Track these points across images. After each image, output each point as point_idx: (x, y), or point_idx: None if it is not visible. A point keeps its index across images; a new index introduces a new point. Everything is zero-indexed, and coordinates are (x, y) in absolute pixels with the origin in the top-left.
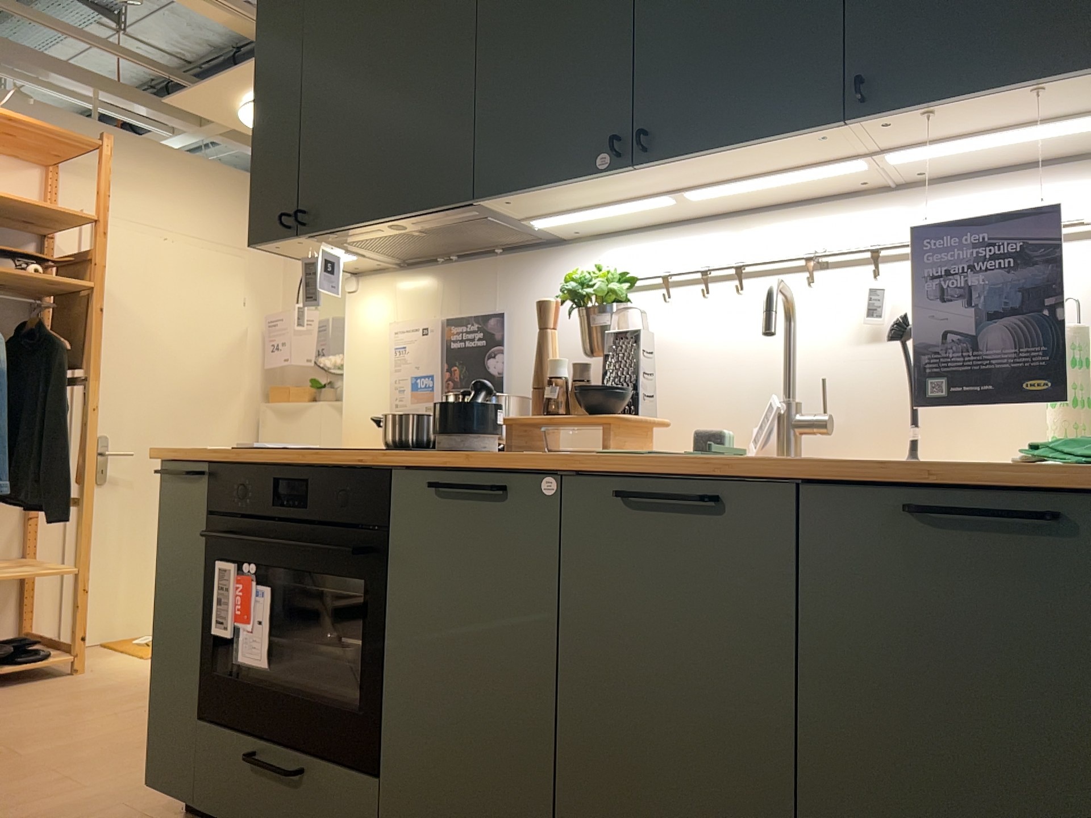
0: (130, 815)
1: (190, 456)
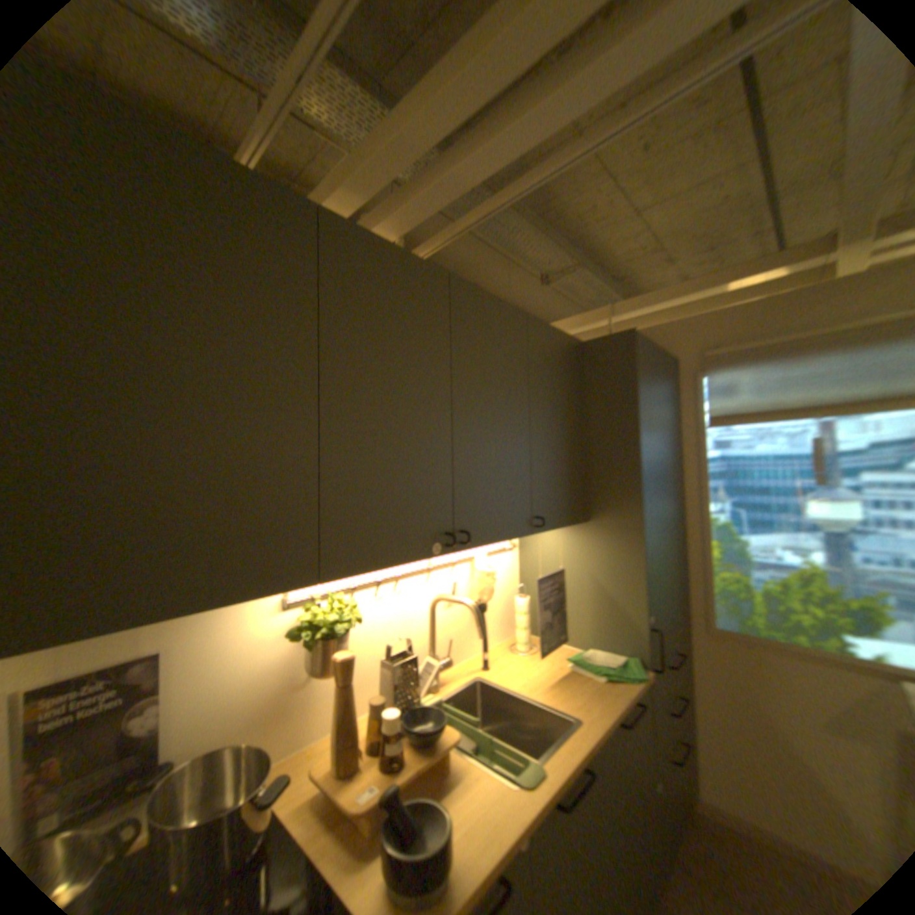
0: None
1: None
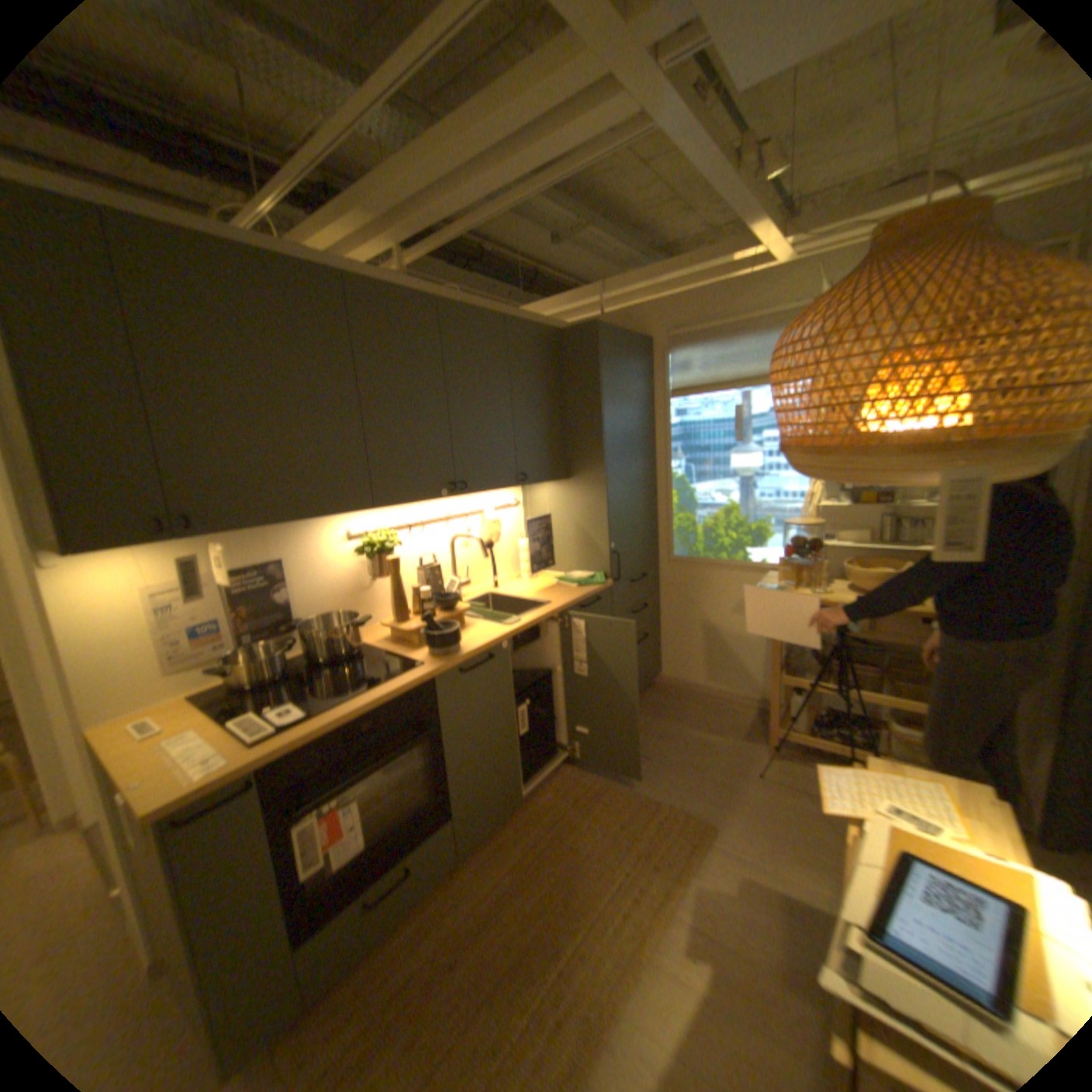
0: None
1: (230, 781)
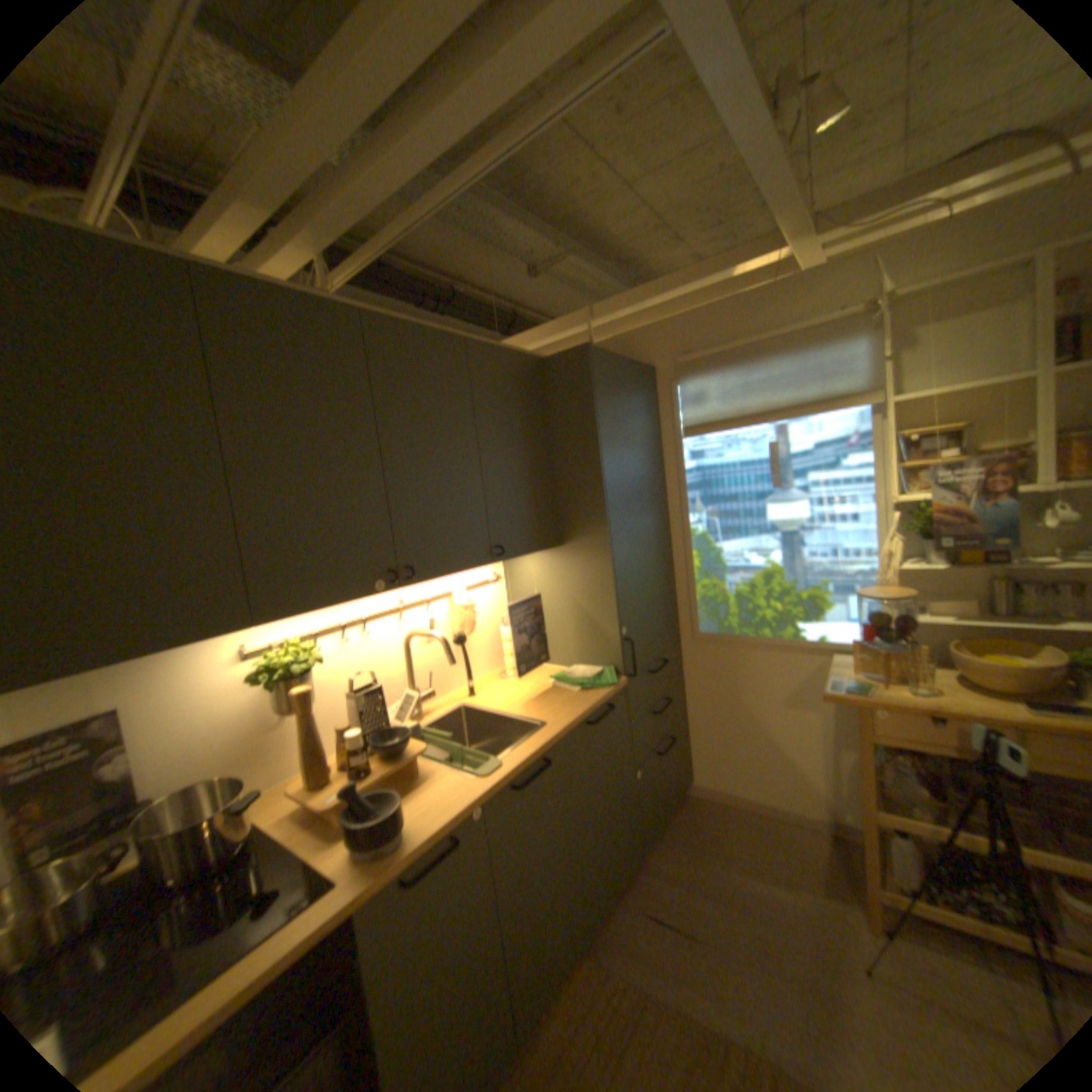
0: None
1: None
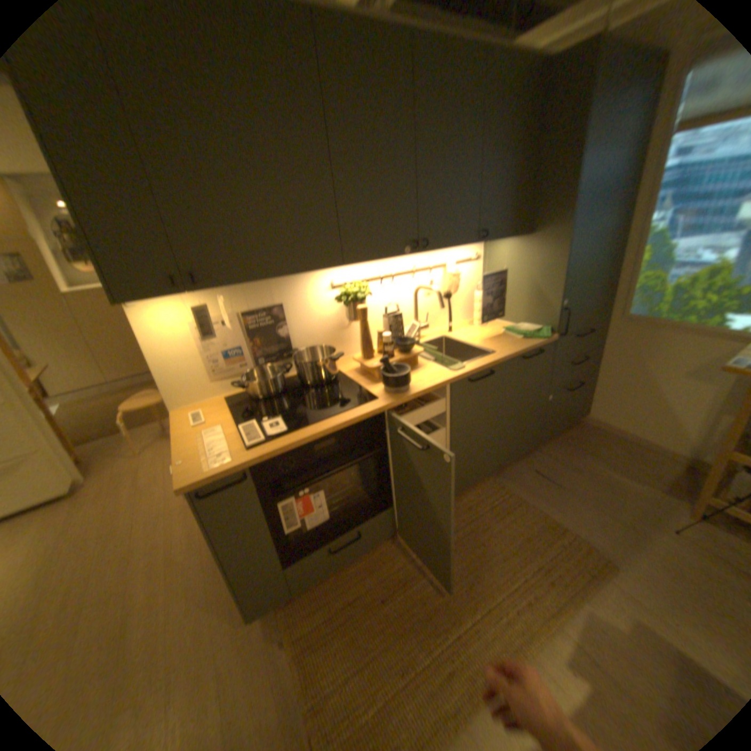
0: (230, 647)
1: (231, 472)
